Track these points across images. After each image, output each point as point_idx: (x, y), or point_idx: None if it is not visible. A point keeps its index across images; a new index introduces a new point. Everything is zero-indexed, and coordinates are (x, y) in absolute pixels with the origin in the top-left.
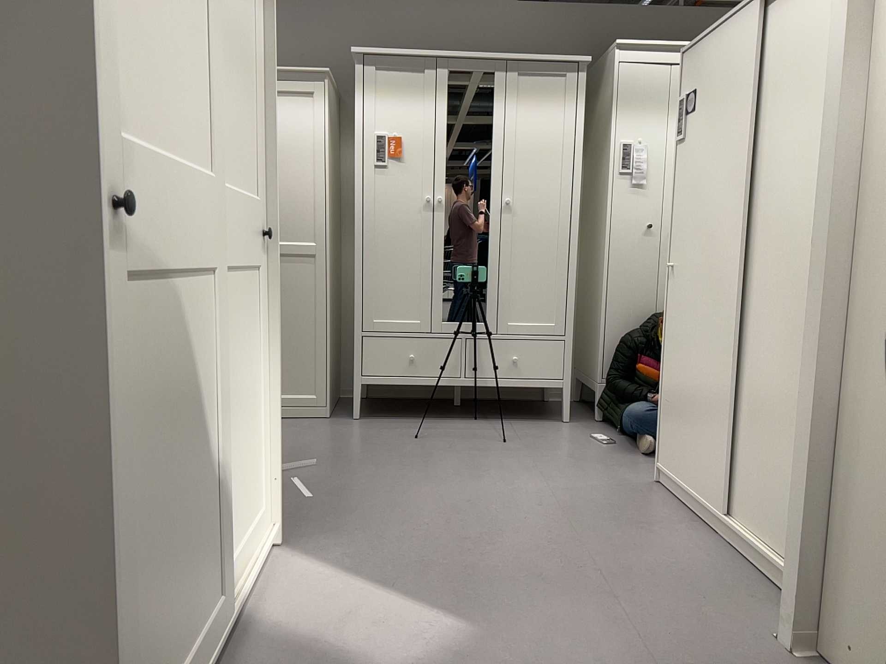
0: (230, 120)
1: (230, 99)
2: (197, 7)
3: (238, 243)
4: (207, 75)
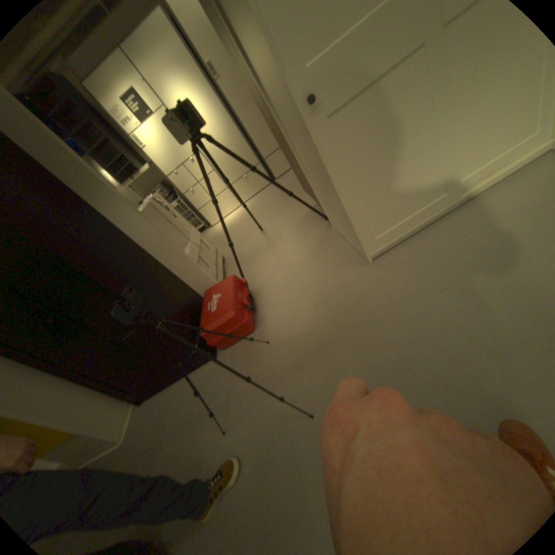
0: None
1: None
2: None
3: None
4: None
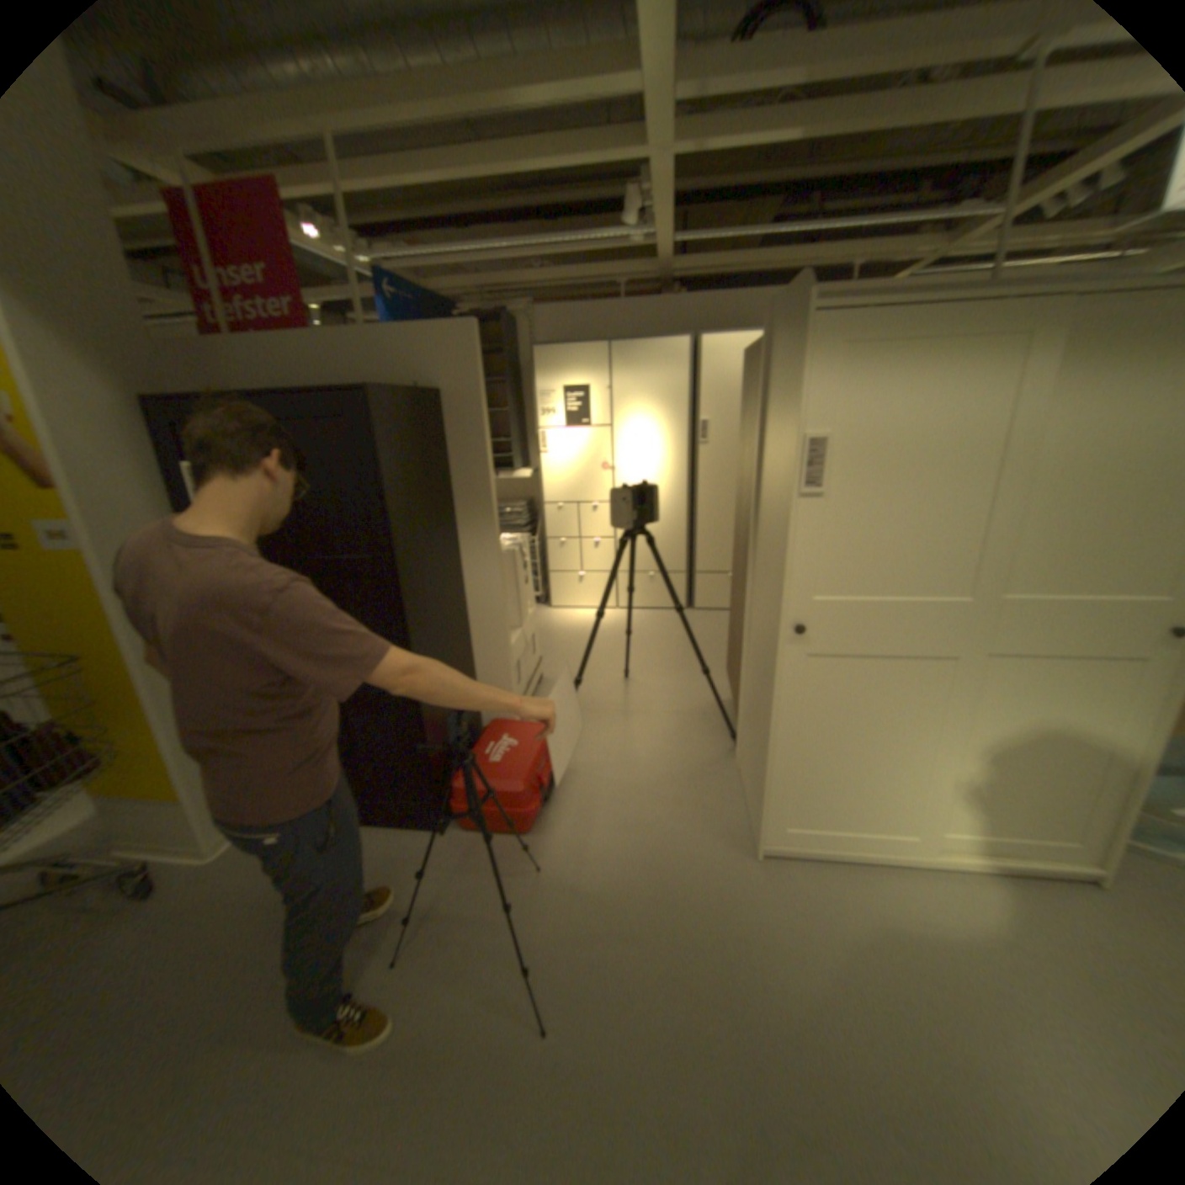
0: (1093, 542)
1: (1098, 525)
2: (984, 493)
3: (1080, 639)
4: (990, 535)
